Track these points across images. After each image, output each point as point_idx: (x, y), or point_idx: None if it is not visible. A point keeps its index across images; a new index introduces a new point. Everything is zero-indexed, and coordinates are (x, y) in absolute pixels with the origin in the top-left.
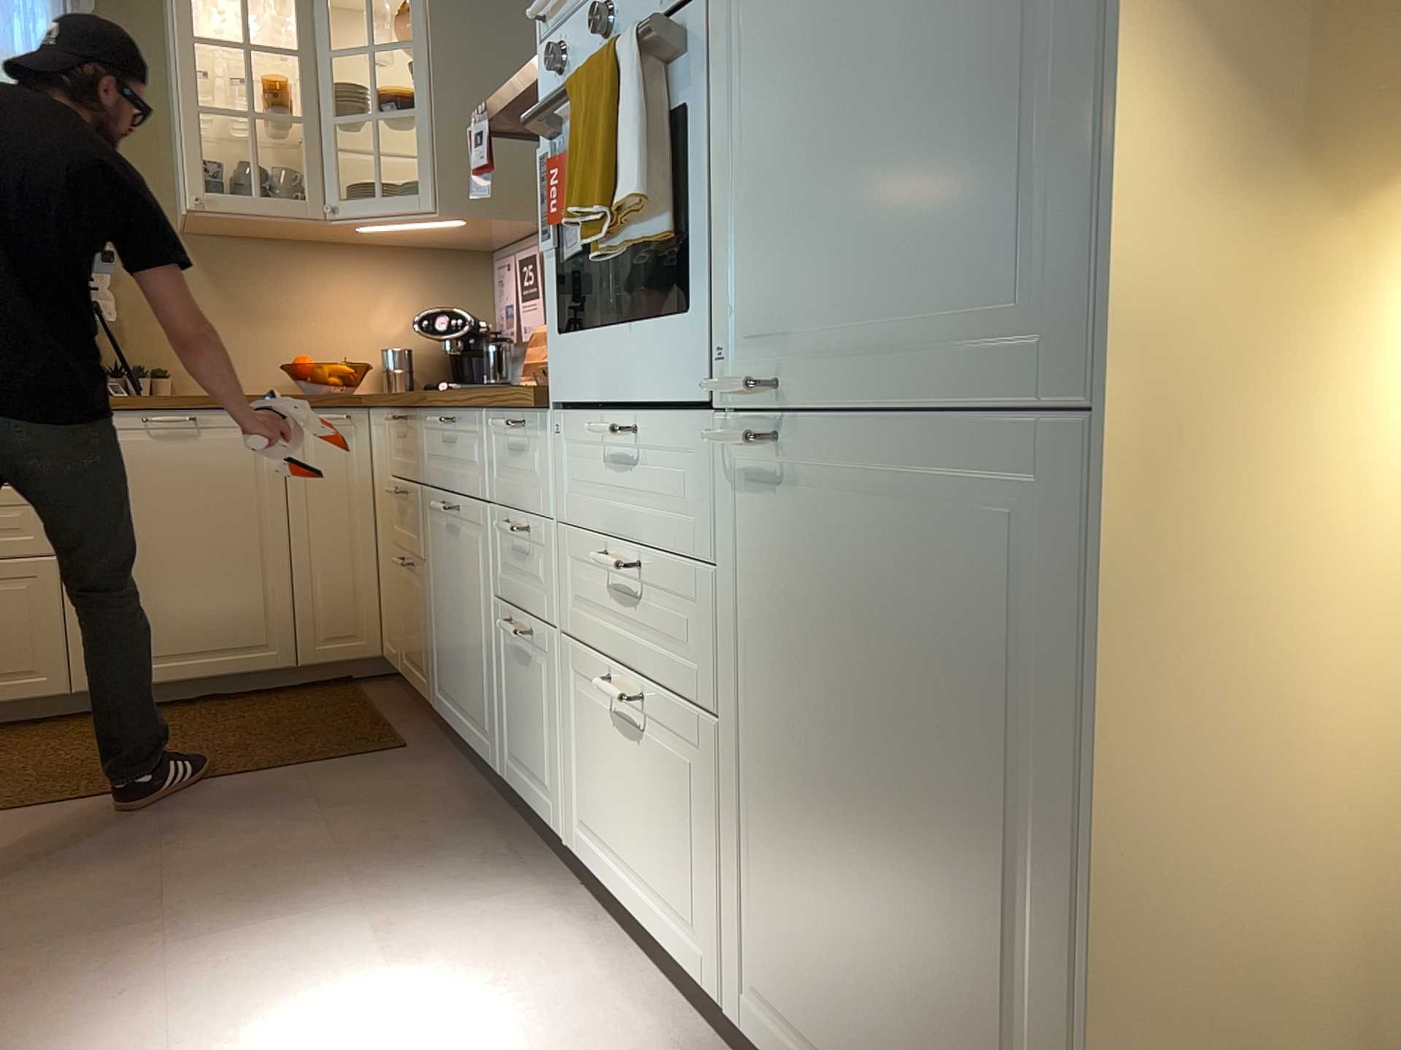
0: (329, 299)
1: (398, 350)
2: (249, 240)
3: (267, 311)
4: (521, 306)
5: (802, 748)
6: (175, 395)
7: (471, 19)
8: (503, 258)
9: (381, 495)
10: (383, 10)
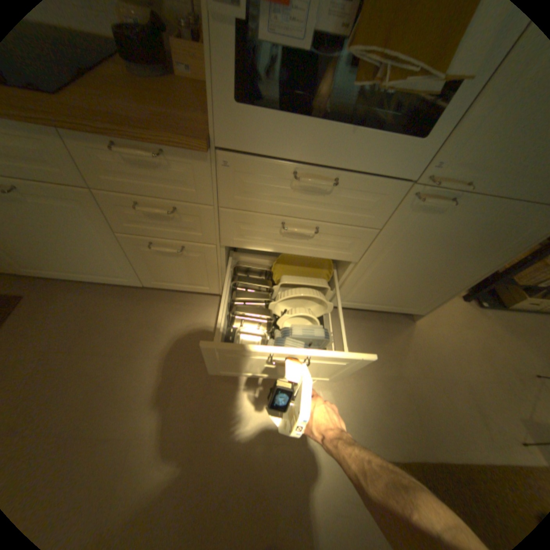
0: None
1: None
2: None
3: None
4: None
5: (400, 264)
6: None
7: None
8: None
9: None
10: None
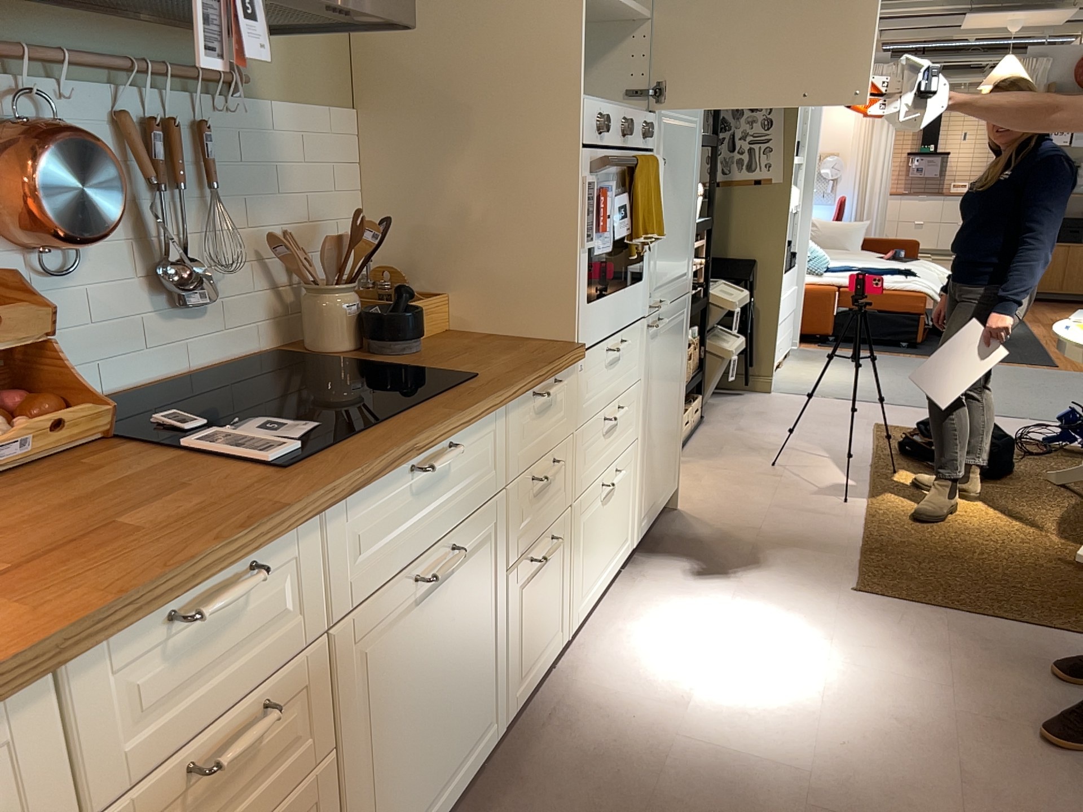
0: None
1: None
2: None
3: None
4: None
5: (655, 414)
6: None
7: None
8: None
9: None
10: None
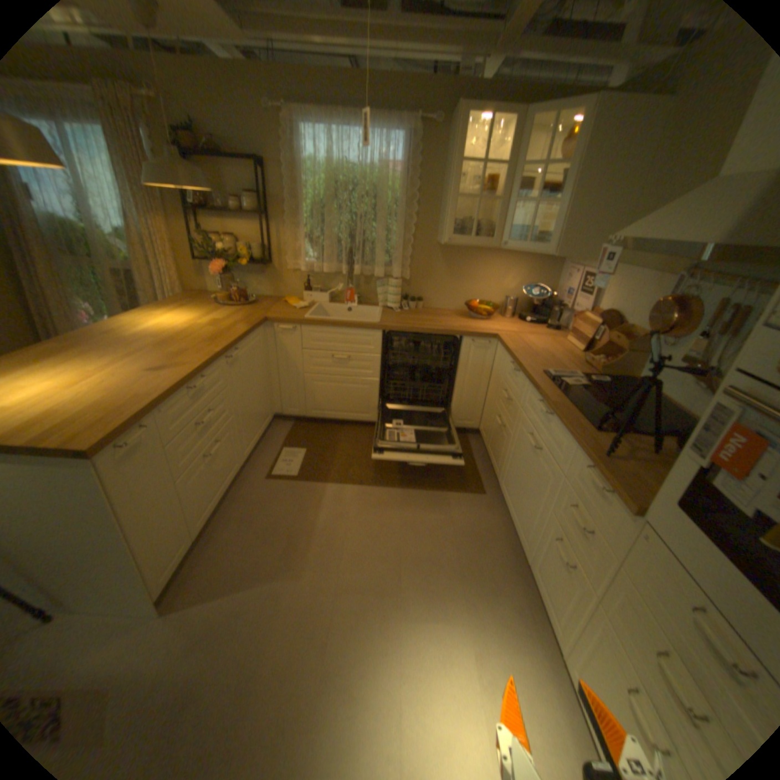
0: (488, 272)
1: (511, 296)
2: (462, 245)
3: (463, 277)
4: (578, 295)
5: None
6: (426, 326)
7: (610, 145)
8: (573, 260)
9: (495, 379)
10: (555, 132)
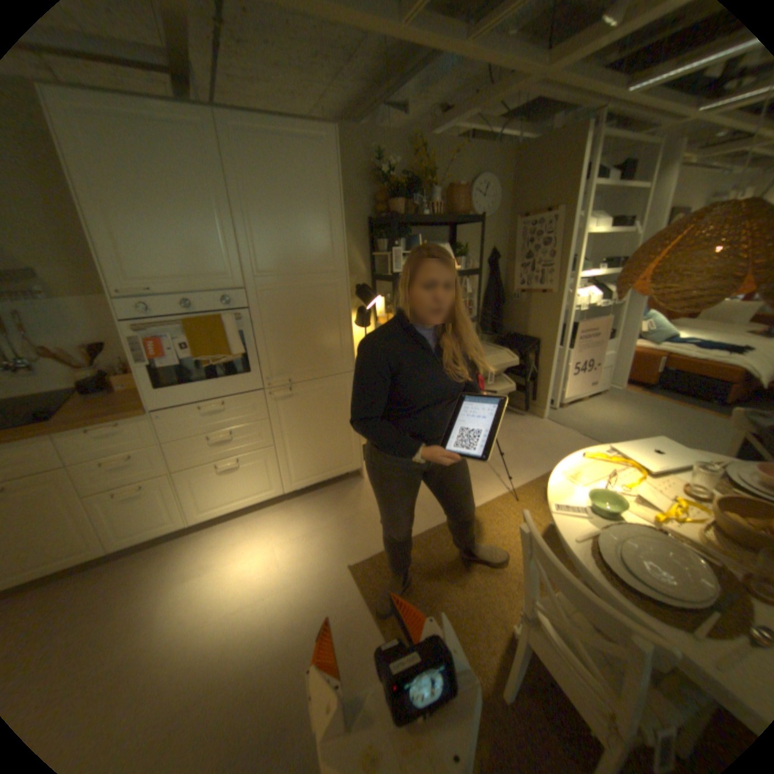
0: None
1: None
2: None
3: None
4: None
5: (299, 435)
6: None
7: None
8: None
9: None
10: None
